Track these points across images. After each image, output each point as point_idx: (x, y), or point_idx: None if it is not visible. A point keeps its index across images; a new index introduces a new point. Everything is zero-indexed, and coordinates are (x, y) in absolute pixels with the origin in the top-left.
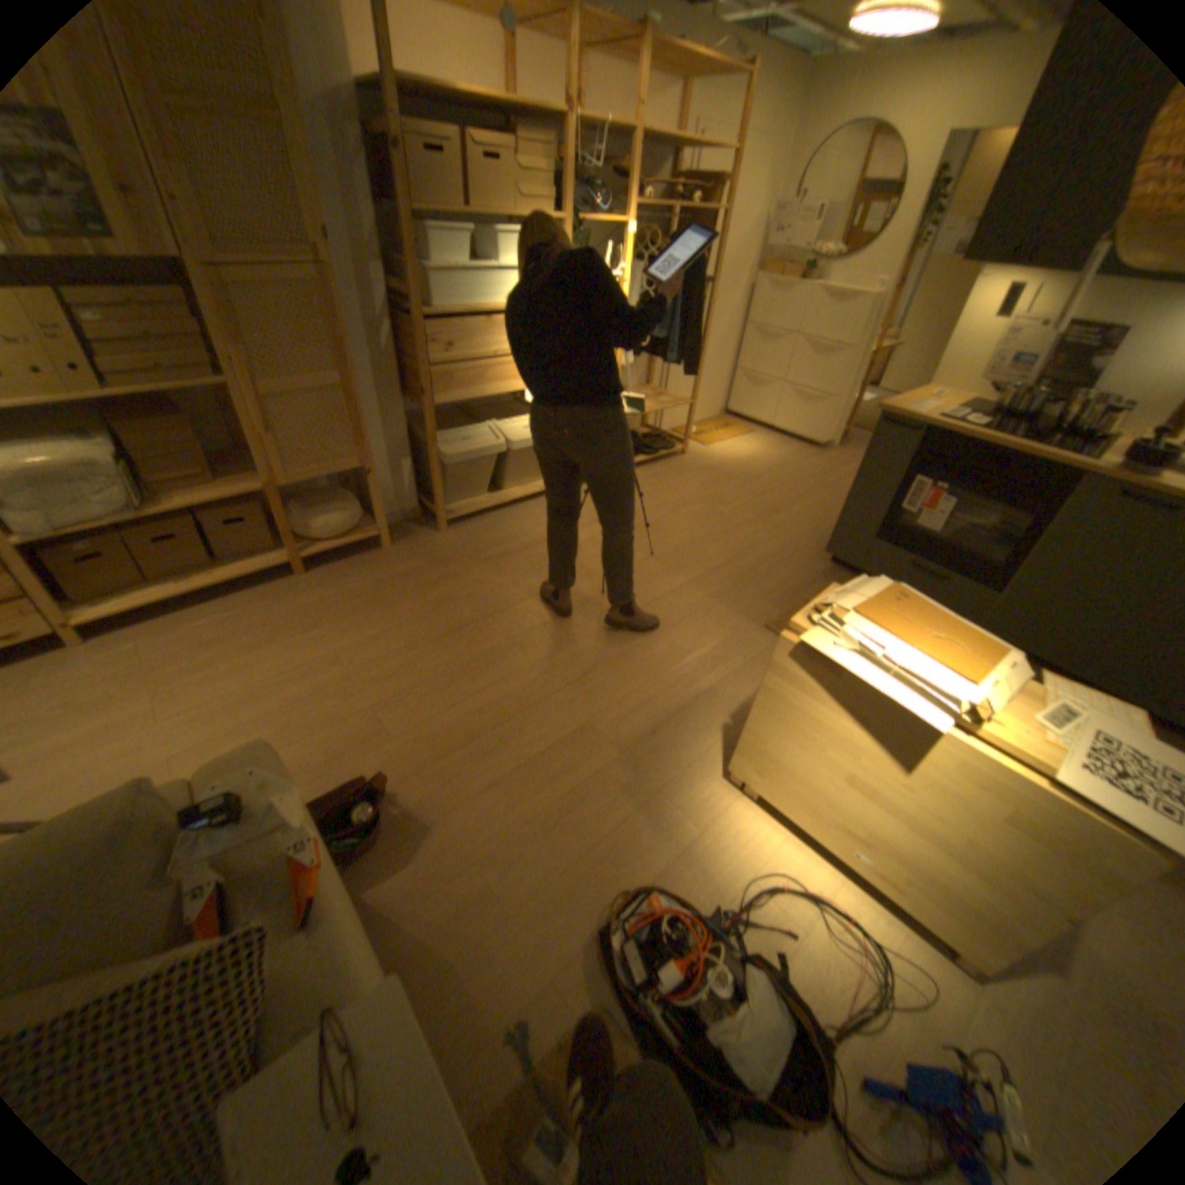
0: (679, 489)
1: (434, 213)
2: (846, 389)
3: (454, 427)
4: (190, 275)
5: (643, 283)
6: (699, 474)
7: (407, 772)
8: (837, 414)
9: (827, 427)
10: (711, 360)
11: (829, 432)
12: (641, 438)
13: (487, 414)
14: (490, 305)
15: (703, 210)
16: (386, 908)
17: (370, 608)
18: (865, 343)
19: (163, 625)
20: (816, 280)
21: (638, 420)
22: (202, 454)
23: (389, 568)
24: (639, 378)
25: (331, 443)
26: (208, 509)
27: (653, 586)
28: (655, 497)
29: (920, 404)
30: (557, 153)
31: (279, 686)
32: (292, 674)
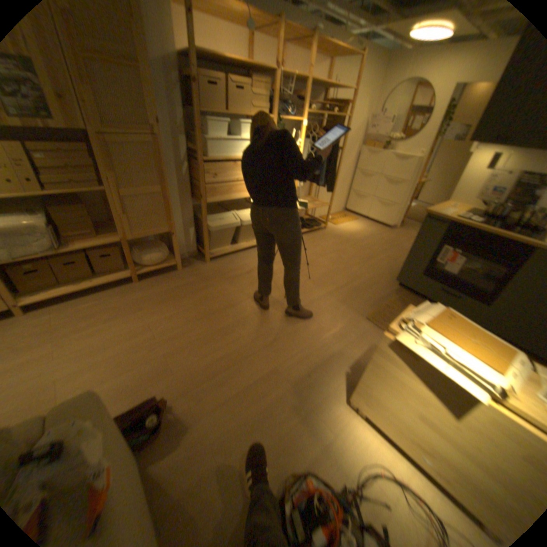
0: (323, 245)
1: (211, 112)
2: (404, 200)
3: (215, 212)
4: (89, 137)
5: (309, 148)
6: (332, 238)
7: (179, 392)
8: (399, 211)
9: (394, 218)
10: (339, 184)
11: (395, 220)
12: (305, 220)
13: (231, 207)
14: (235, 156)
15: (337, 116)
16: (160, 476)
17: (168, 300)
18: (413, 179)
19: (63, 306)
20: (390, 149)
21: (303, 211)
22: (92, 221)
23: (179, 280)
24: (305, 192)
25: (154, 219)
26: (92, 249)
27: (310, 294)
28: (311, 249)
29: (446, 209)
30: (270, 88)
31: (118, 341)
32: (126, 334)
